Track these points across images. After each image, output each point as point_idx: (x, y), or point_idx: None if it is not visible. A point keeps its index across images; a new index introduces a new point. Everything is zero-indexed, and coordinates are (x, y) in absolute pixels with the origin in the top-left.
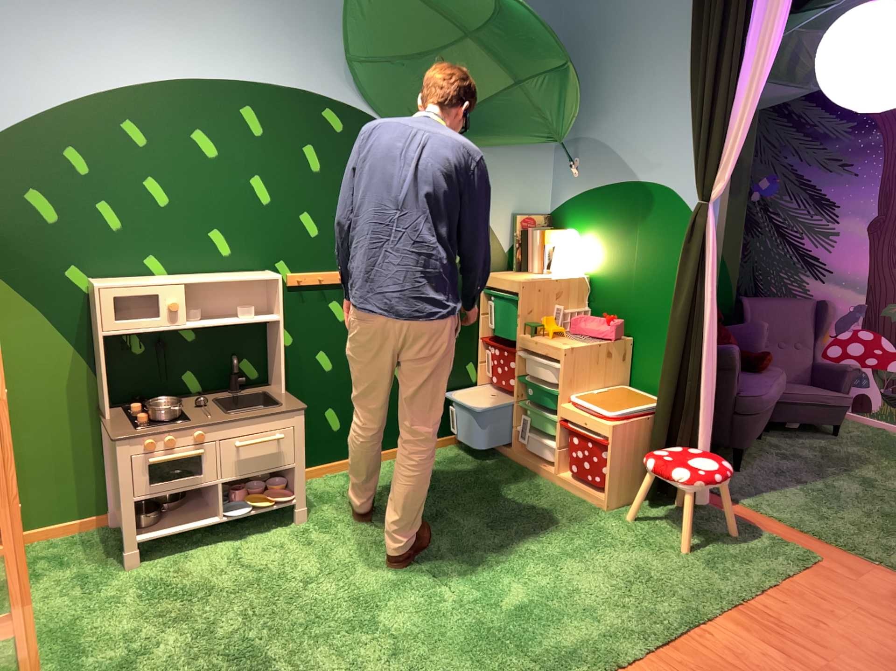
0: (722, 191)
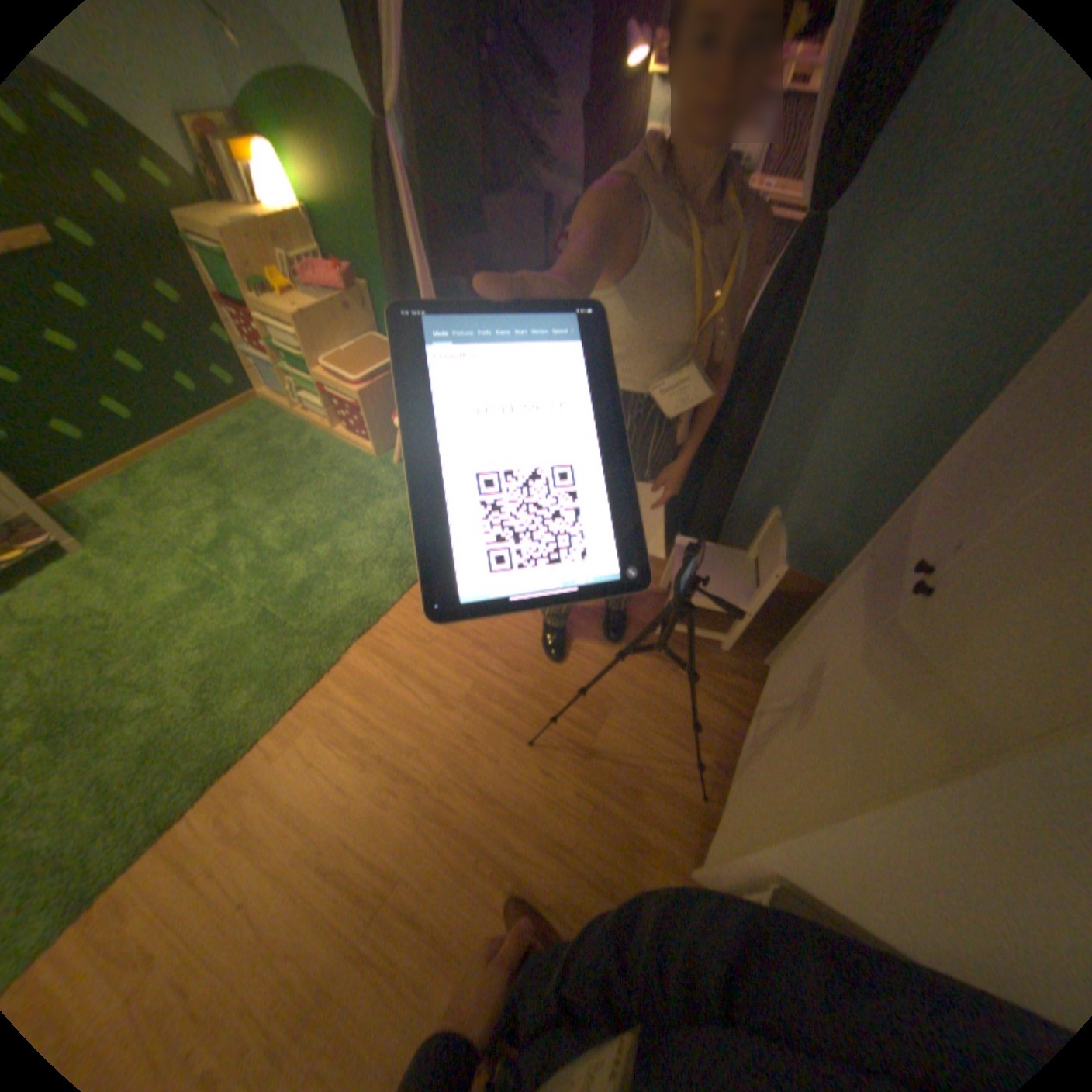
0: (395, 104)
